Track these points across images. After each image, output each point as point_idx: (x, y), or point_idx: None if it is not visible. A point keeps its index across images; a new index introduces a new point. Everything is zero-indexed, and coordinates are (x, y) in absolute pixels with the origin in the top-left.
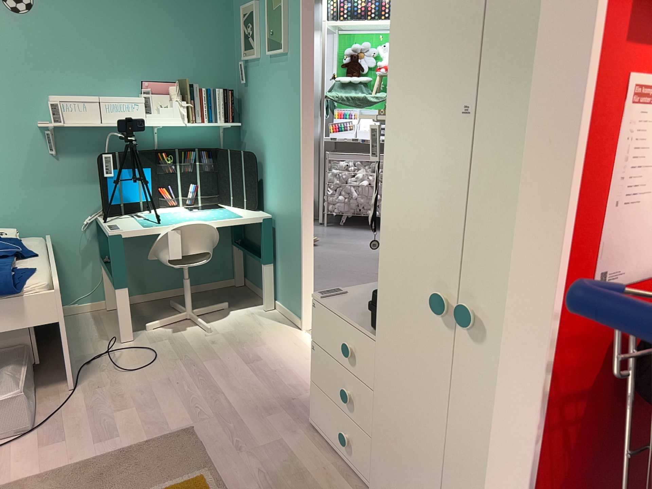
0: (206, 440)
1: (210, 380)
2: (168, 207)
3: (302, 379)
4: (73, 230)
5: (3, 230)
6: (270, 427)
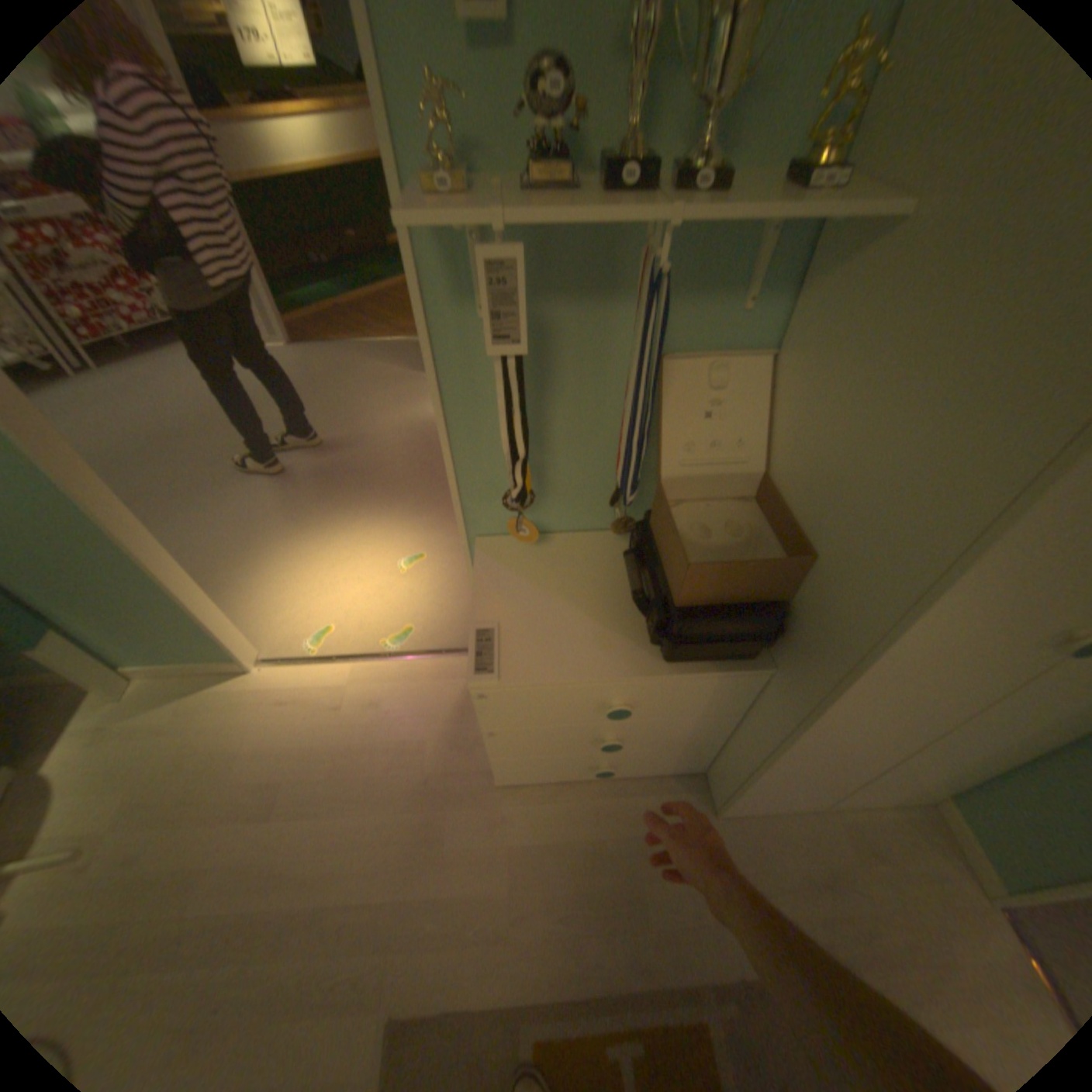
0: (442, 1000)
1: (261, 921)
2: None
3: (384, 743)
4: None
5: None
6: (469, 856)
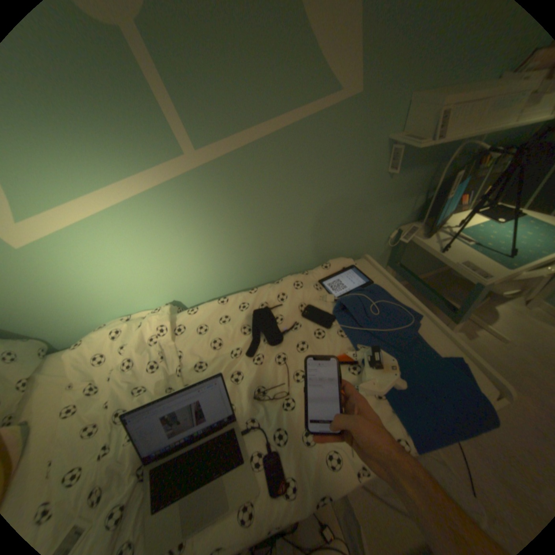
0: None
1: None
2: (461, 213)
3: None
4: (378, 243)
5: (346, 263)
6: None
